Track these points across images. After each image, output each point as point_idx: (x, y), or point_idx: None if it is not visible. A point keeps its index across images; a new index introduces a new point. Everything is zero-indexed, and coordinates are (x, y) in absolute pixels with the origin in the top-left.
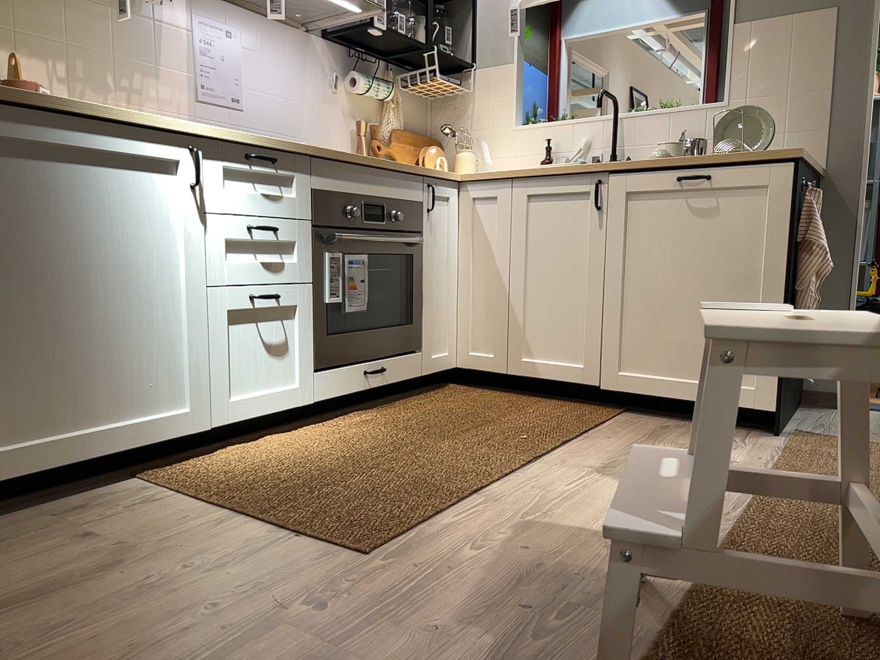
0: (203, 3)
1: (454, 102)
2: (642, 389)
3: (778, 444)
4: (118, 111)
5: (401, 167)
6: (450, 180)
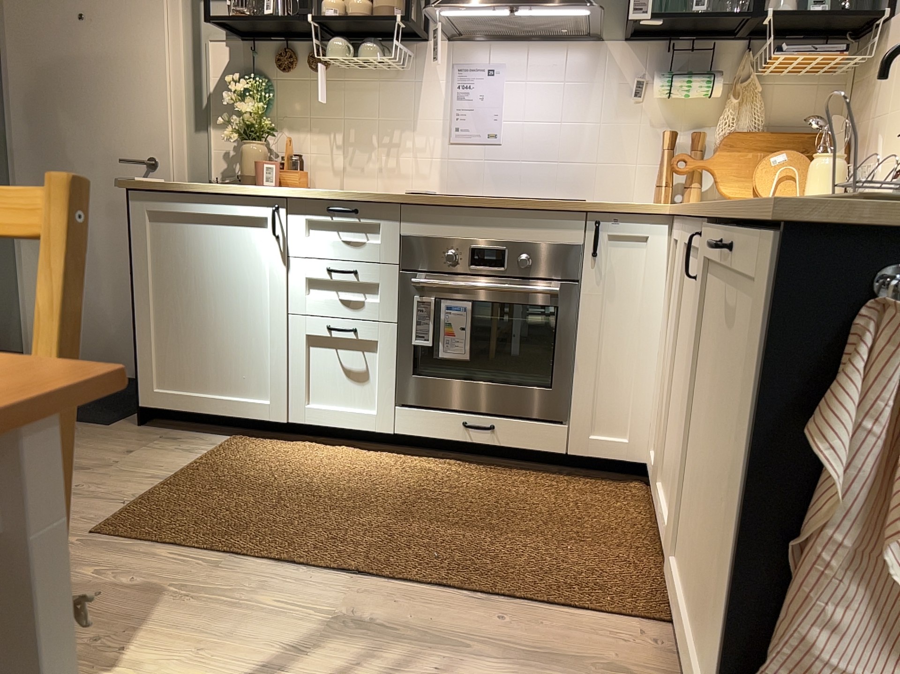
0: (461, 51)
1: (862, 78)
2: (673, 603)
3: None
4: (222, 188)
5: (534, 207)
6: (643, 218)
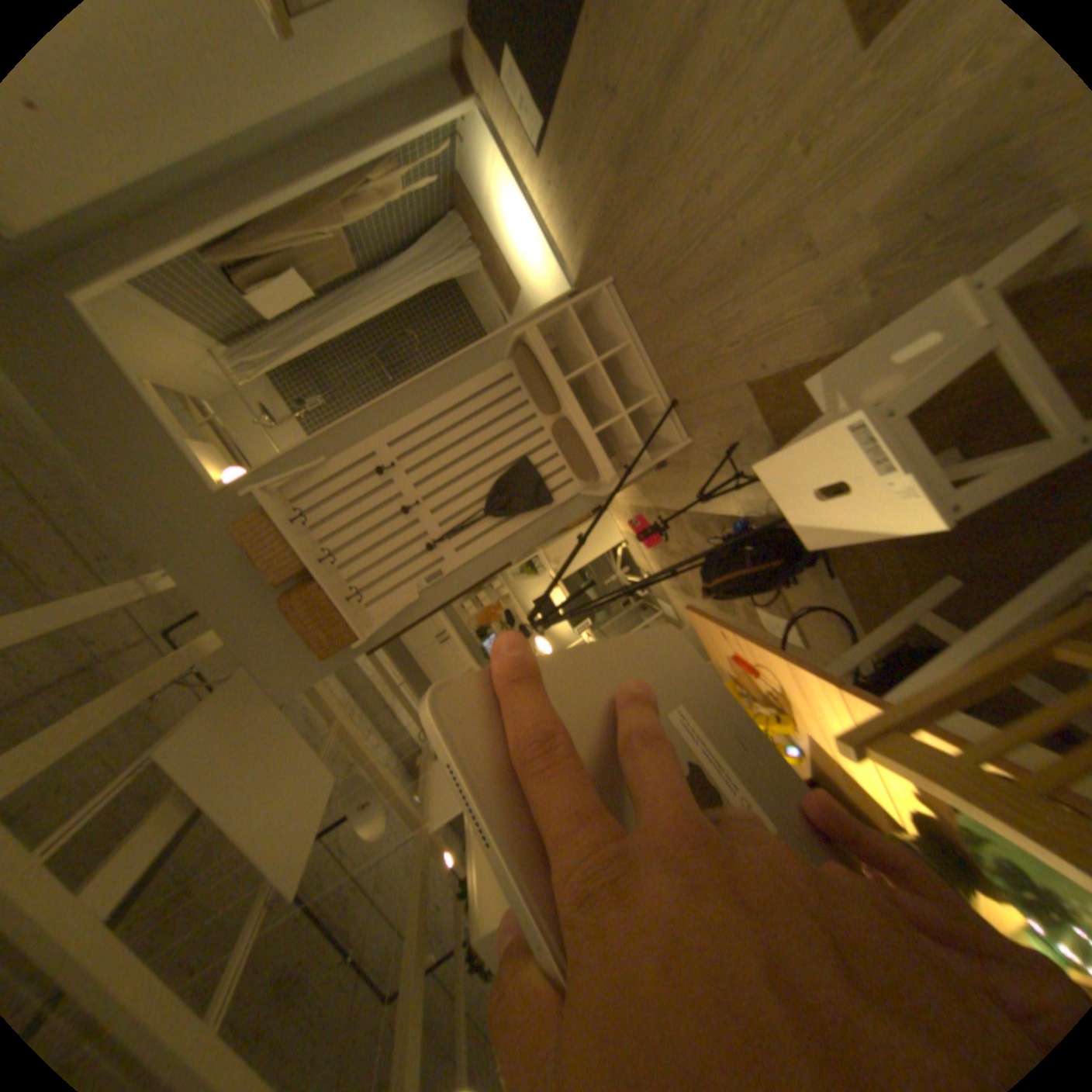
0: None
1: None
2: None
3: None
4: None
5: None
6: None
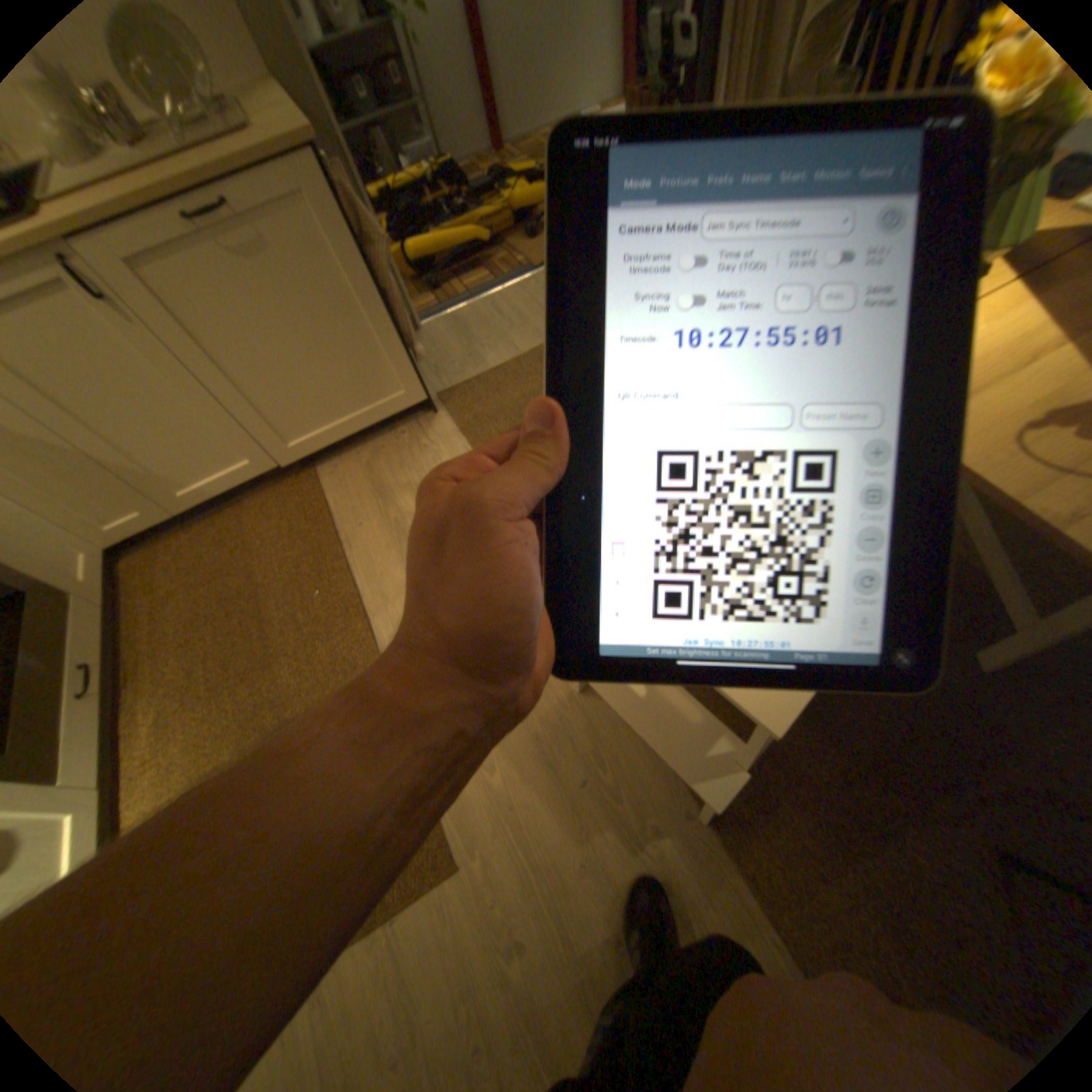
0: None
1: None
2: (321, 448)
3: (451, 428)
4: None
5: None
6: None
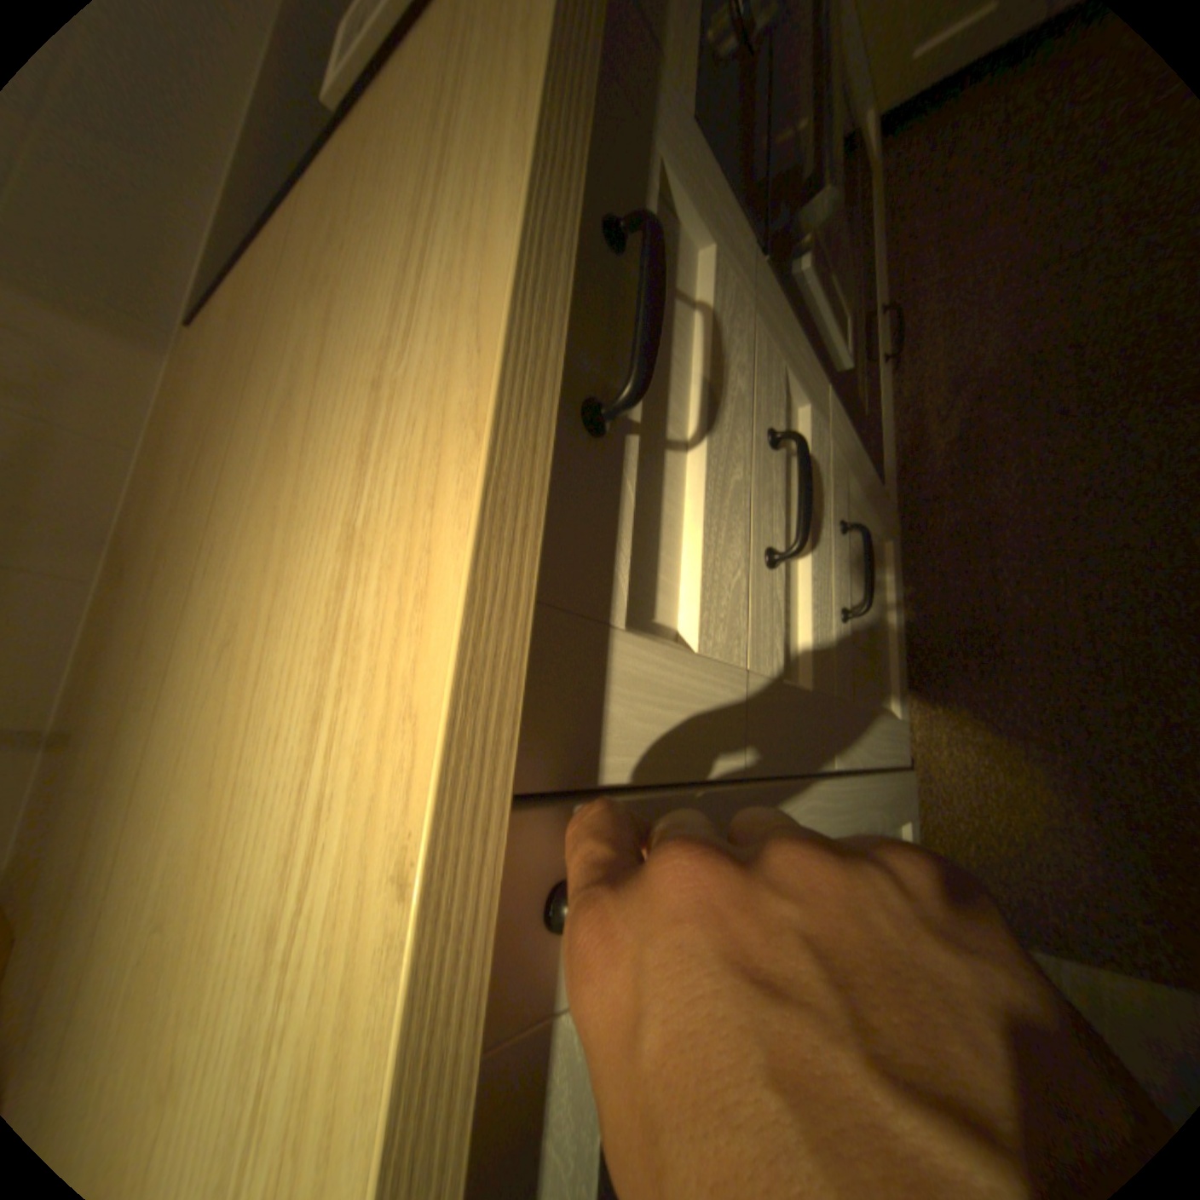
0: None
1: None
2: None
3: None
4: None
5: None
6: None
